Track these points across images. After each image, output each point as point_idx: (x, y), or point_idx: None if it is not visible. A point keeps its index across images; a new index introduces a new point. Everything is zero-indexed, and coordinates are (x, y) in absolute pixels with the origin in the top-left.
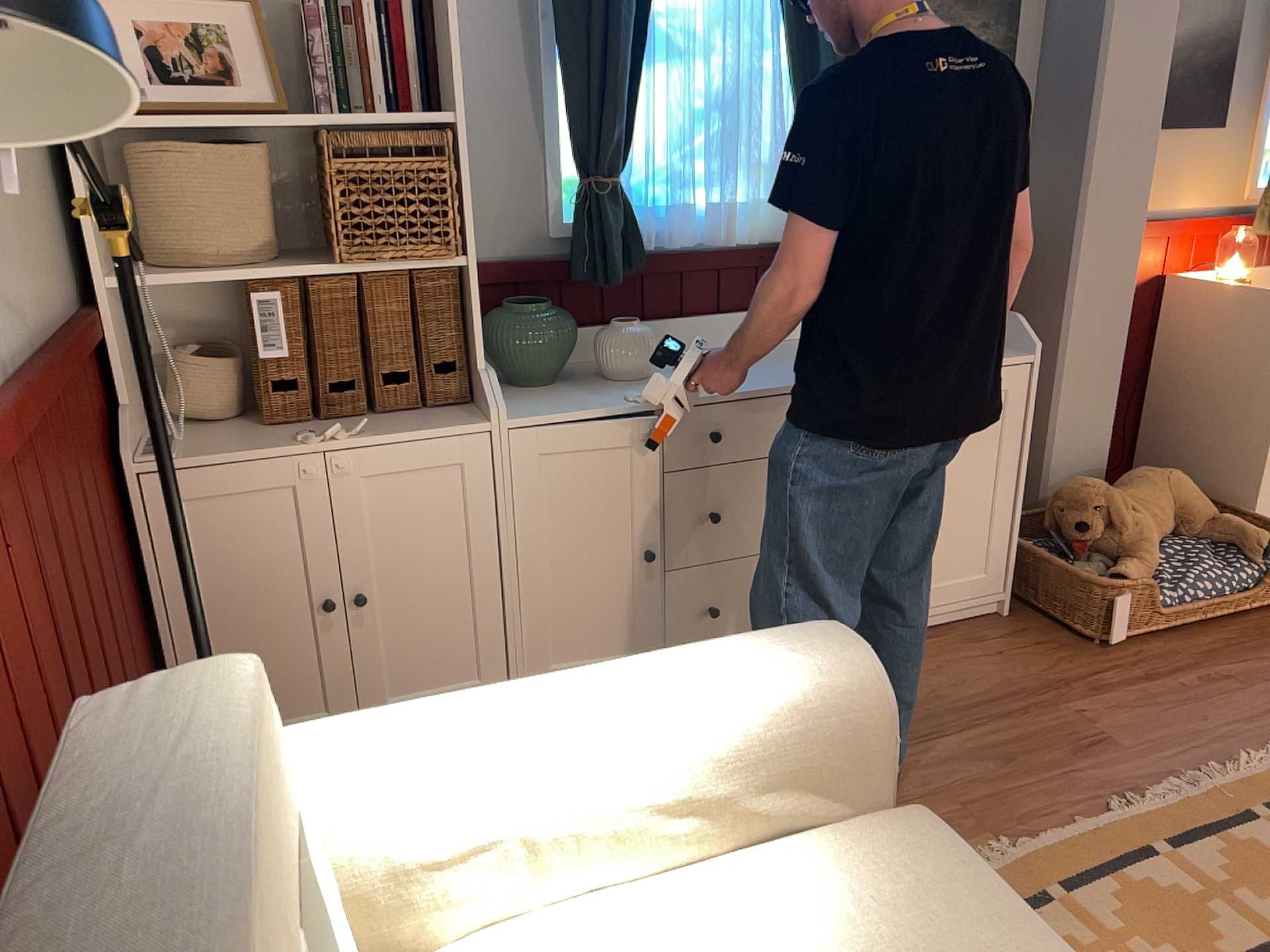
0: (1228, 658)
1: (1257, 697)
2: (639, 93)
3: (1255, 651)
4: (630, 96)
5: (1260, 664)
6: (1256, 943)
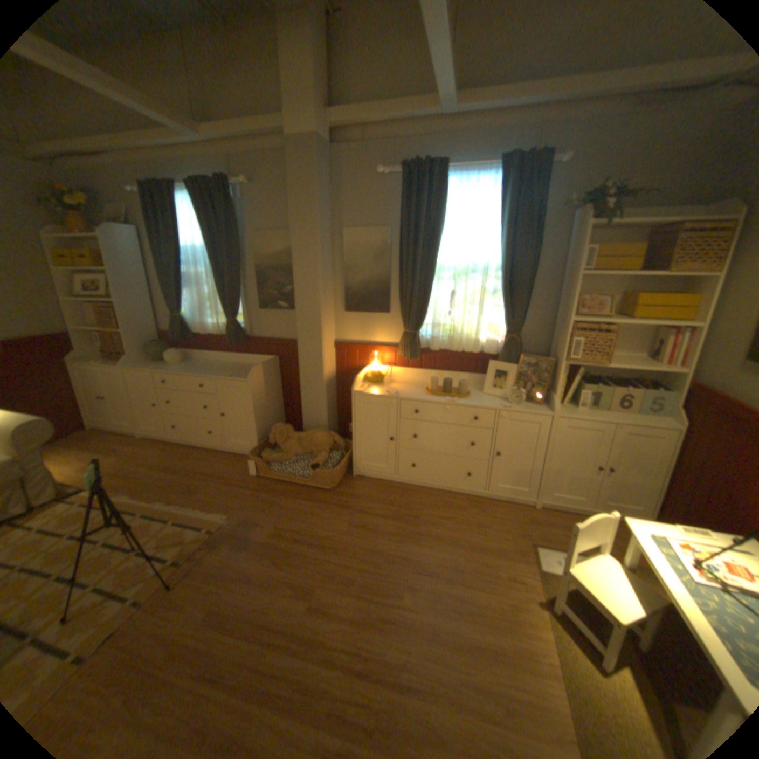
0: (270, 495)
1: (247, 506)
2: (180, 295)
3: (282, 497)
4: (175, 296)
5: (273, 500)
6: (98, 541)
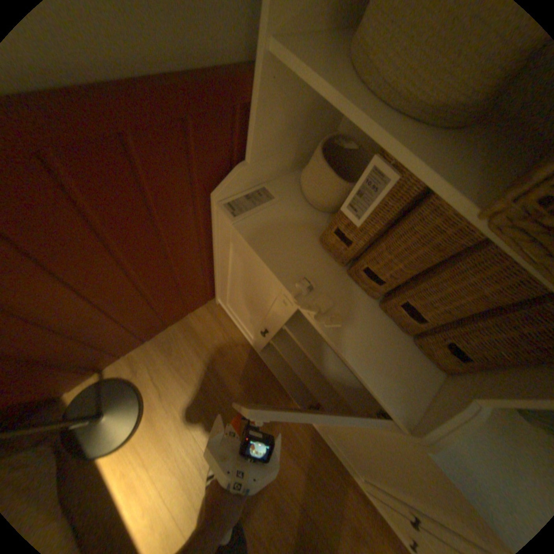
0: None
1: None
2: None
3: None
4: None
5: None
6: None
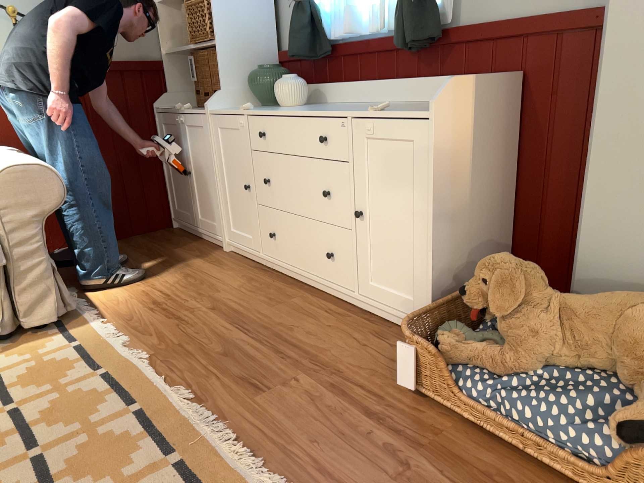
0: (451, 470)
1: None
2: None
3: None
4: None
5: None
6: (43, 439)
